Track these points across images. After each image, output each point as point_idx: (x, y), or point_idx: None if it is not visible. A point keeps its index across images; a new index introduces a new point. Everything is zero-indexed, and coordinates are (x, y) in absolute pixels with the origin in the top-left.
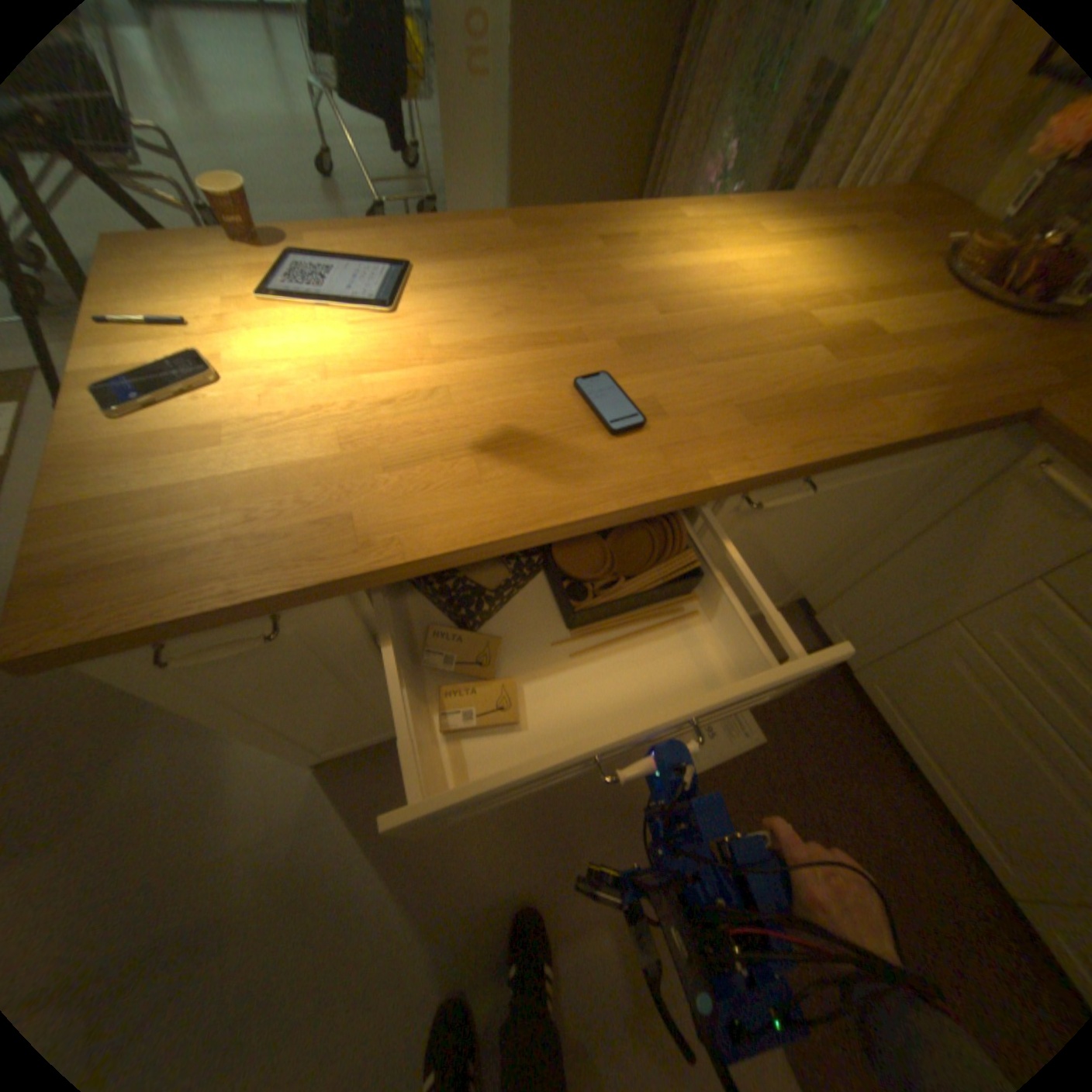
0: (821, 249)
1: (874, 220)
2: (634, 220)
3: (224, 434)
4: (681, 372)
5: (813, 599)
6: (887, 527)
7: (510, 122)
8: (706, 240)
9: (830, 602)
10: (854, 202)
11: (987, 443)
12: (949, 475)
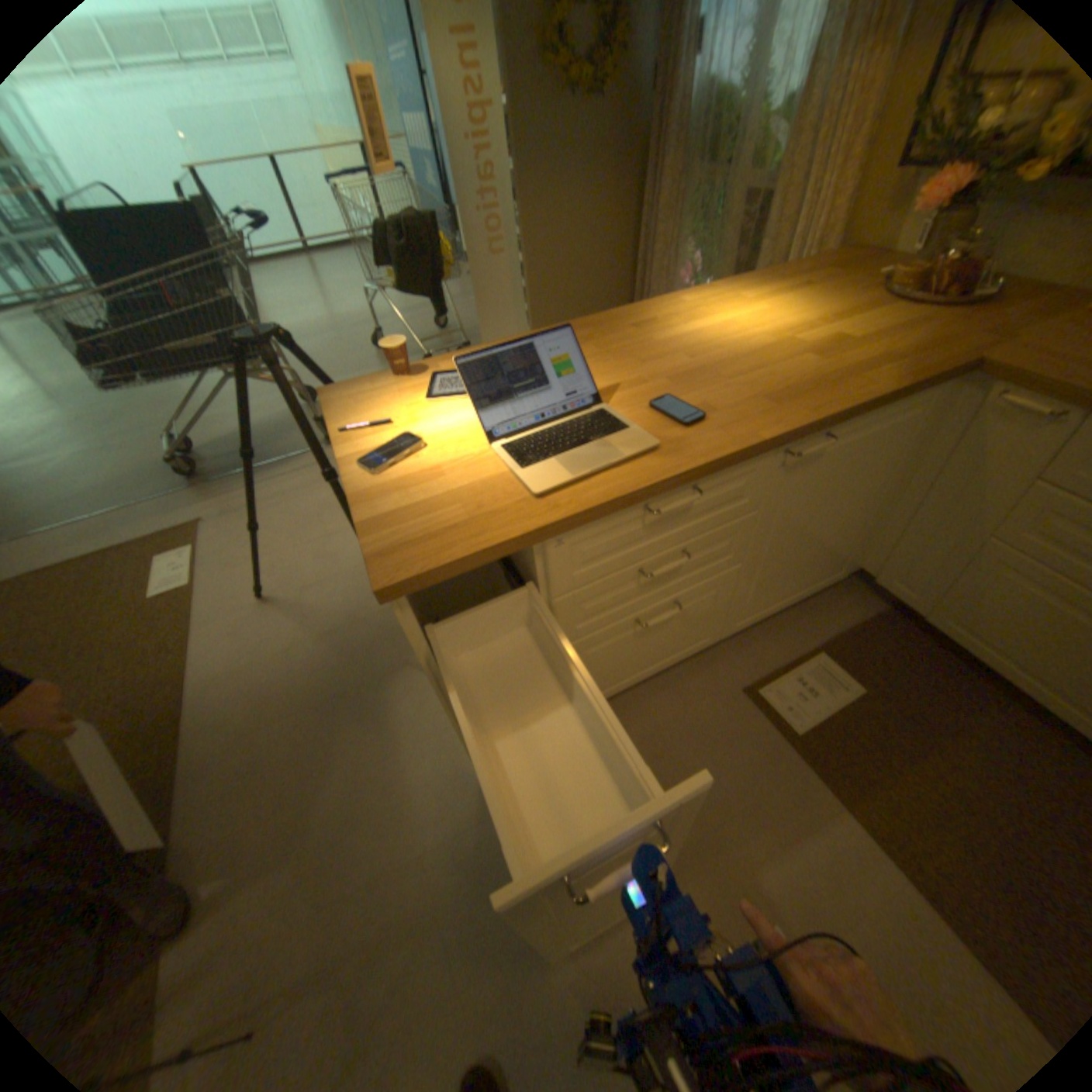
0: (788, 299)
1: (821, 274)
2: (649, 310)
3: (442, 469)
4: (716, 385)
5: (868, 566)
6: (907, 481)
7: (524, 278)
8: (703, 311)
9: (883, 563)
10: (802, 267)
11: (956, 392)
12: (938, 425)
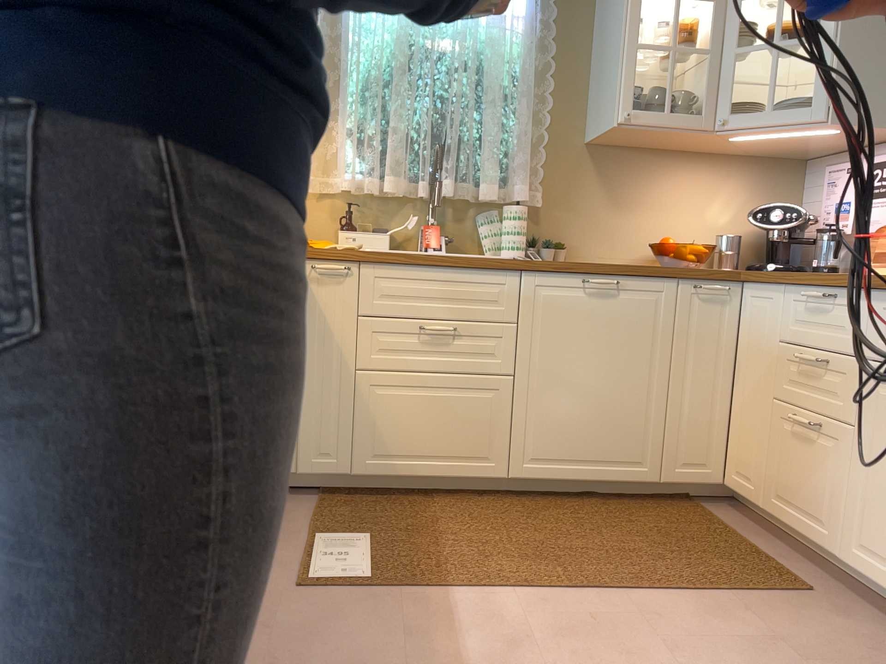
0: None
1: None
2: None
3: None
4: None
5: None
6: None
7: None
8: None
9: None
10: None
11: None
12: None
